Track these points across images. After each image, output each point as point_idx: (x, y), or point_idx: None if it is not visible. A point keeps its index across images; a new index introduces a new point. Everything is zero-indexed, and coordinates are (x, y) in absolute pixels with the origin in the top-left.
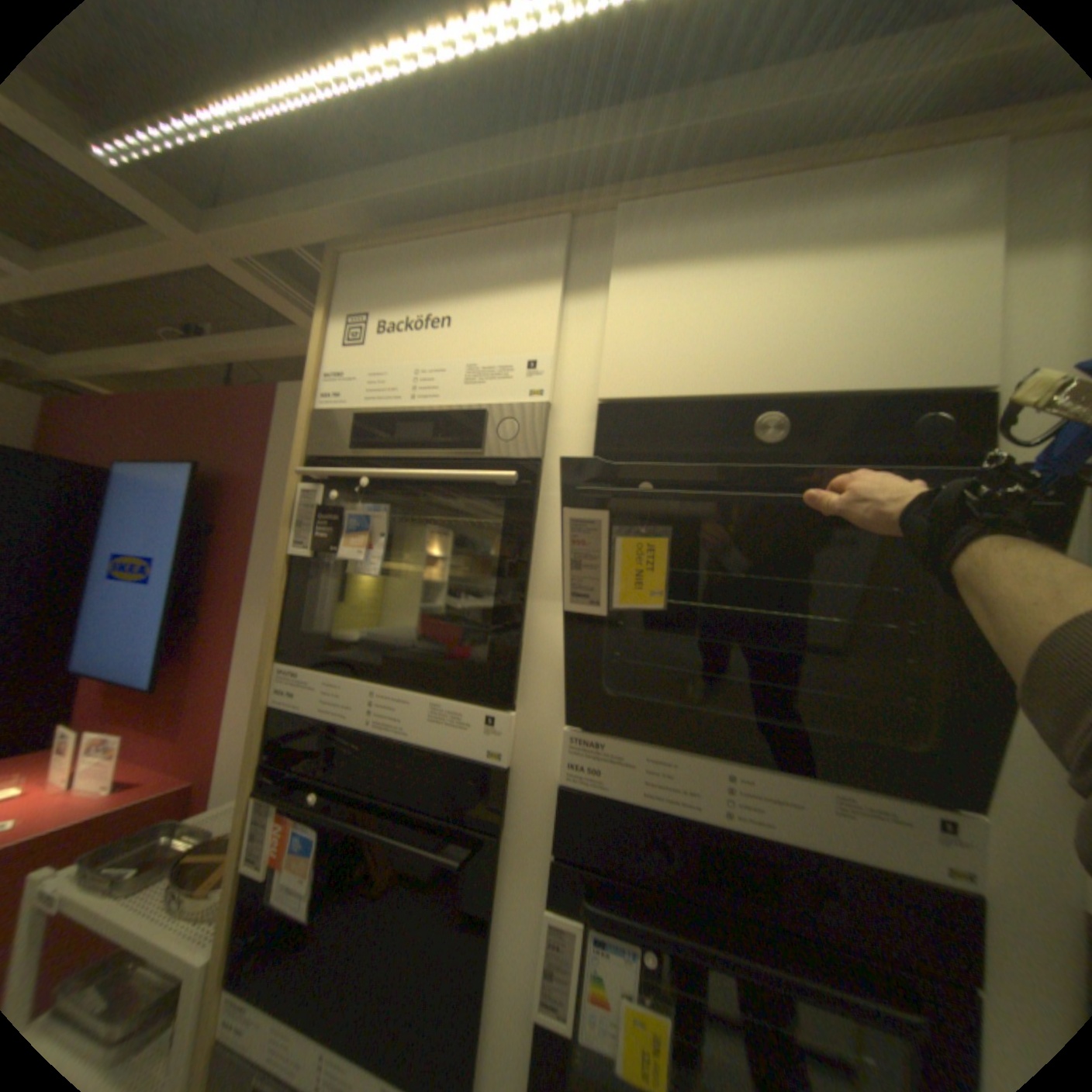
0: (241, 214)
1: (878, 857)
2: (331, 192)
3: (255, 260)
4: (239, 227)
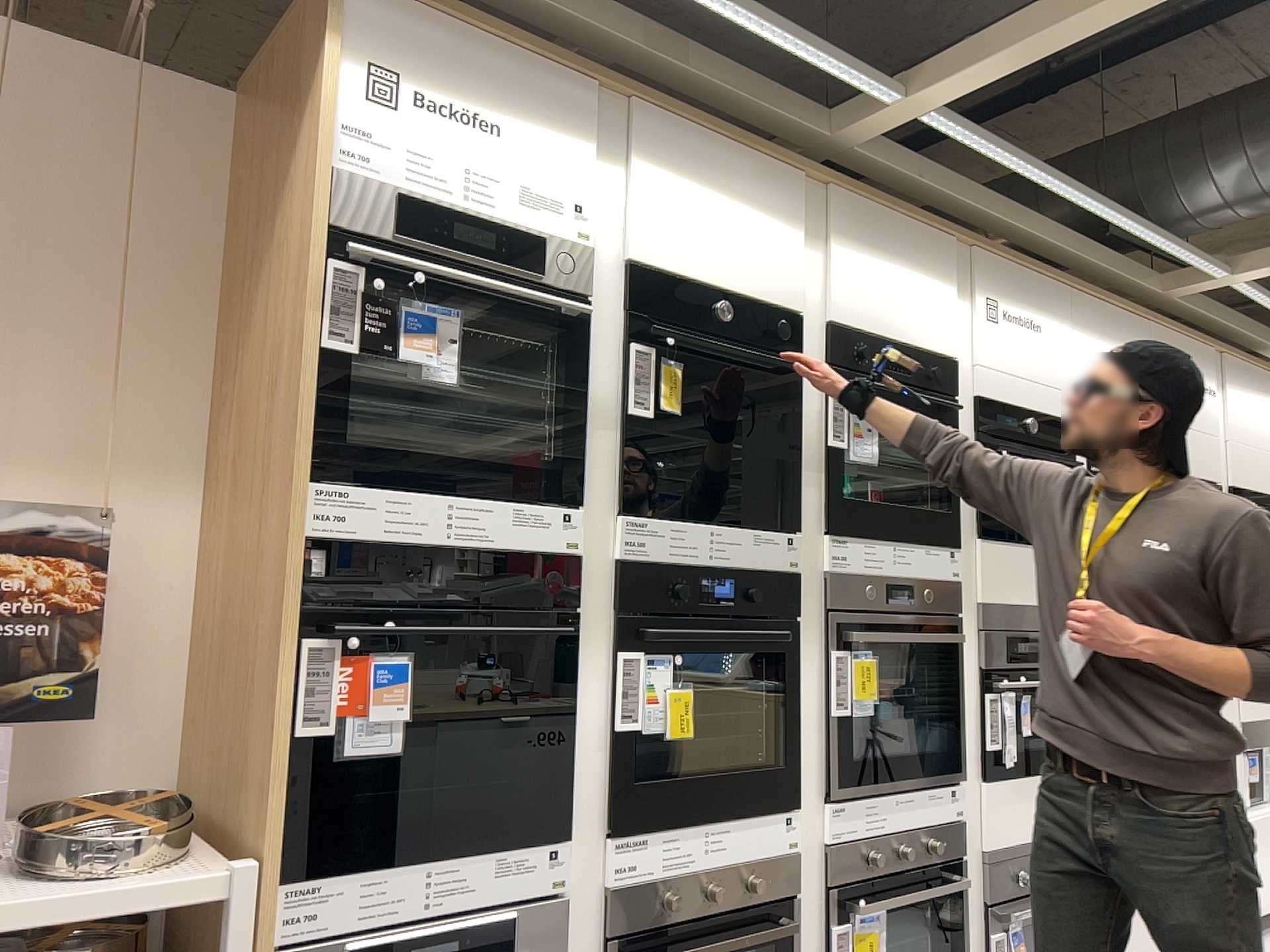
0: None
1: (761, 560)
2: None
3: None
4: None
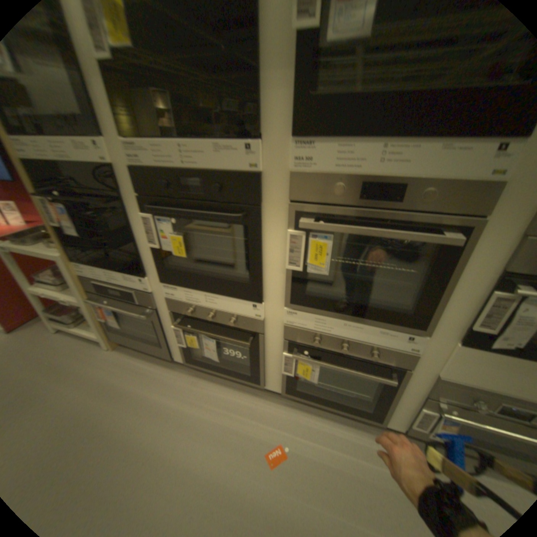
0: None
1: (227, 166)
2: None
3: None
4: None
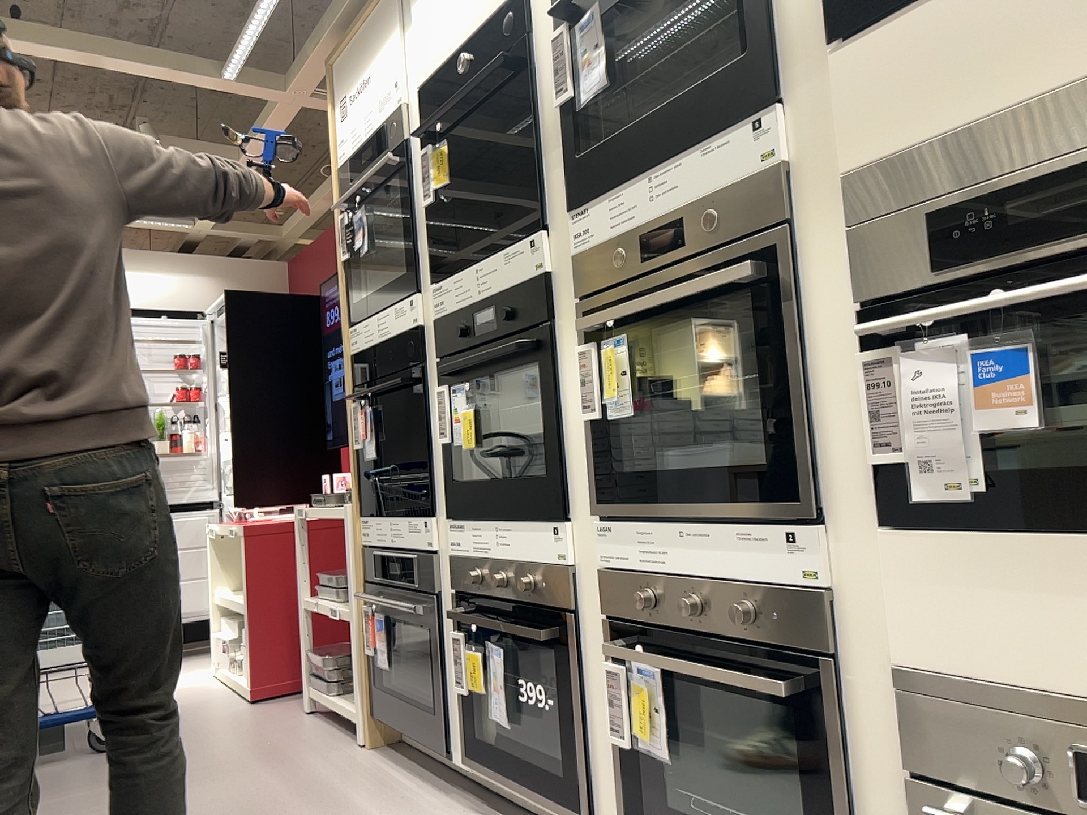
0: (297, 70)
1: (515, 277)
2: (321, 32)
3: (320, 91)
4: (297, 78)
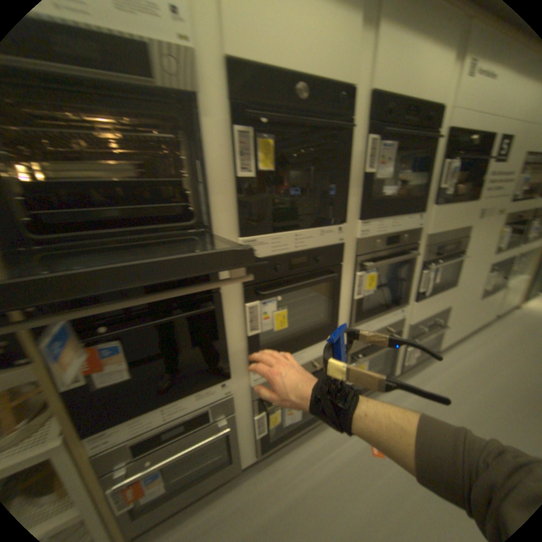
0: None
1: (327, 243)
2: None
3: None
4: None
